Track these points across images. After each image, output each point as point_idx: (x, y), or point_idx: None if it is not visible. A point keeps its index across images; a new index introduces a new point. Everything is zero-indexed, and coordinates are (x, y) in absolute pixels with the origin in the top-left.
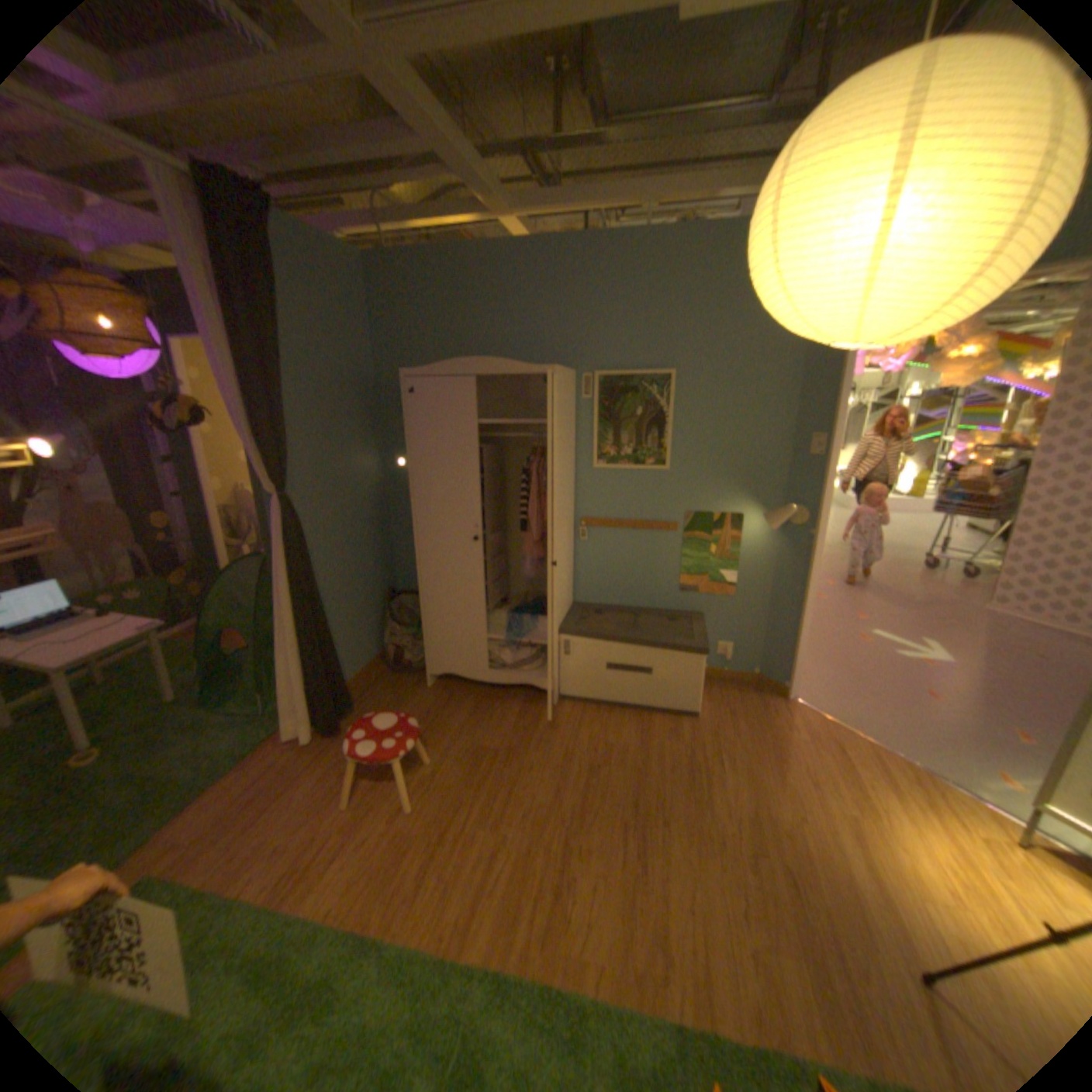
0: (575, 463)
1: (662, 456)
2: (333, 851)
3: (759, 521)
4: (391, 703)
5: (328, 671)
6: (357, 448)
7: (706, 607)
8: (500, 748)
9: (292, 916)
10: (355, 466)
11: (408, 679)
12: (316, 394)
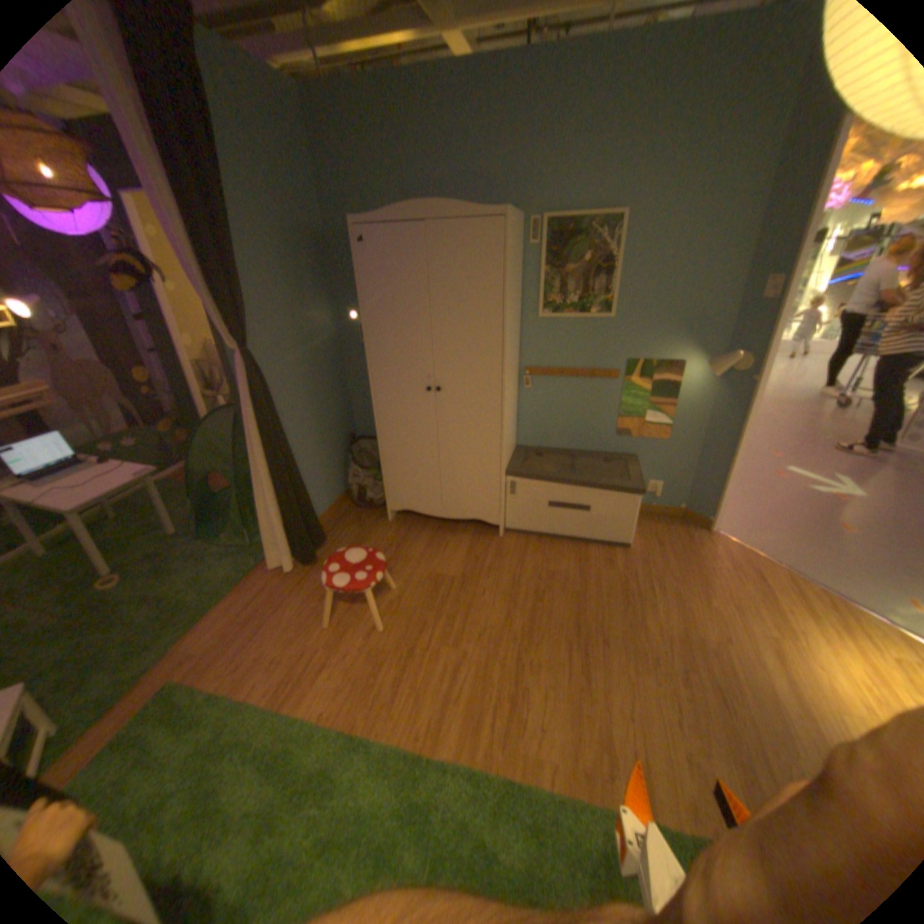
0: (521, 312)
1: (608, 303)
2: (320, 663)
3: (700, 368)
4: (358, 535)
5: (302, 511)
6: (310, 302)
7: (640, 450)
8: (455, 574)
9: (290, 718)
10: (310, 320)
11: (371, 513)
12: (266, 247)
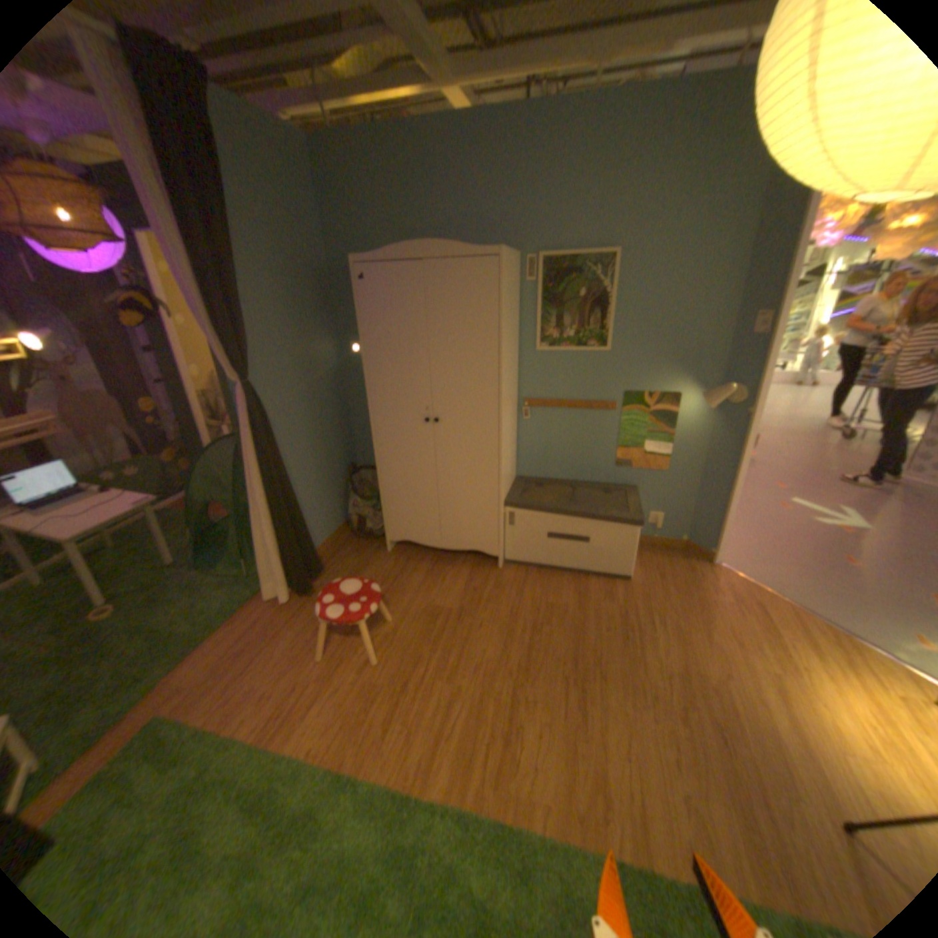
0: (519, 346)
1: (603, 337)
2: (311, 698)
3: (696, 400)
4: (356, 566)
5: (299, 541)
6: (313, 336)
7: (640, 481)
8: (453, 607)
9: (278, 755)
10: (313, 353)
11: (371, 544)
12: (271, 284)
